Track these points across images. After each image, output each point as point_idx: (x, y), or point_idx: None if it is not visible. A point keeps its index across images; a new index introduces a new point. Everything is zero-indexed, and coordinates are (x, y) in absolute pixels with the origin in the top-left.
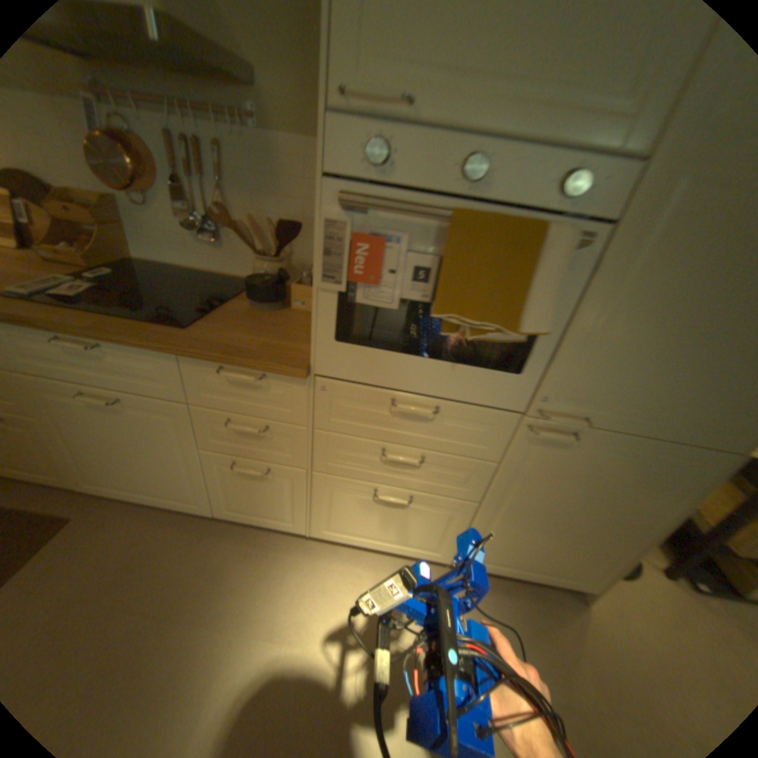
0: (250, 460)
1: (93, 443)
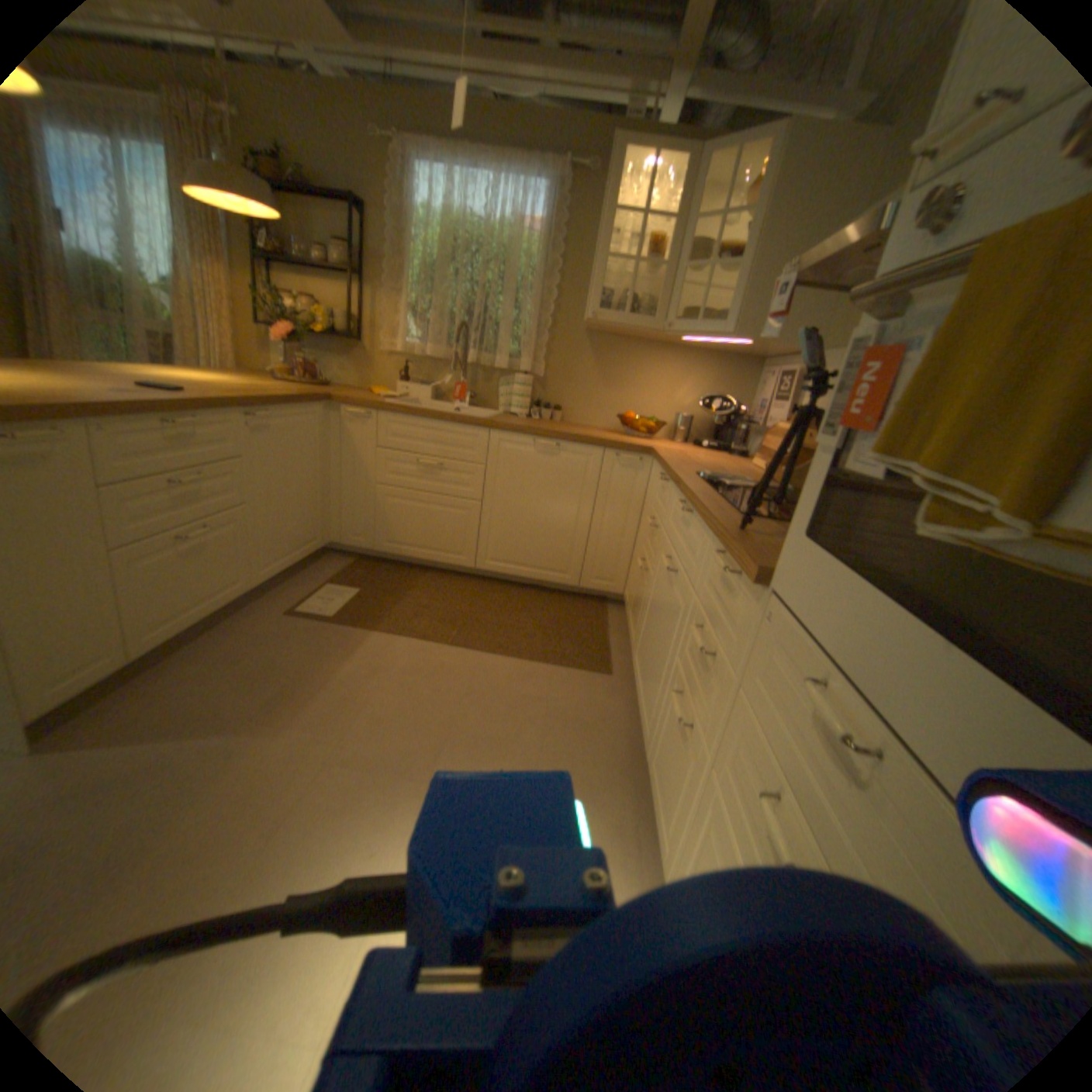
0: (689, 701)
1: (653, 613)
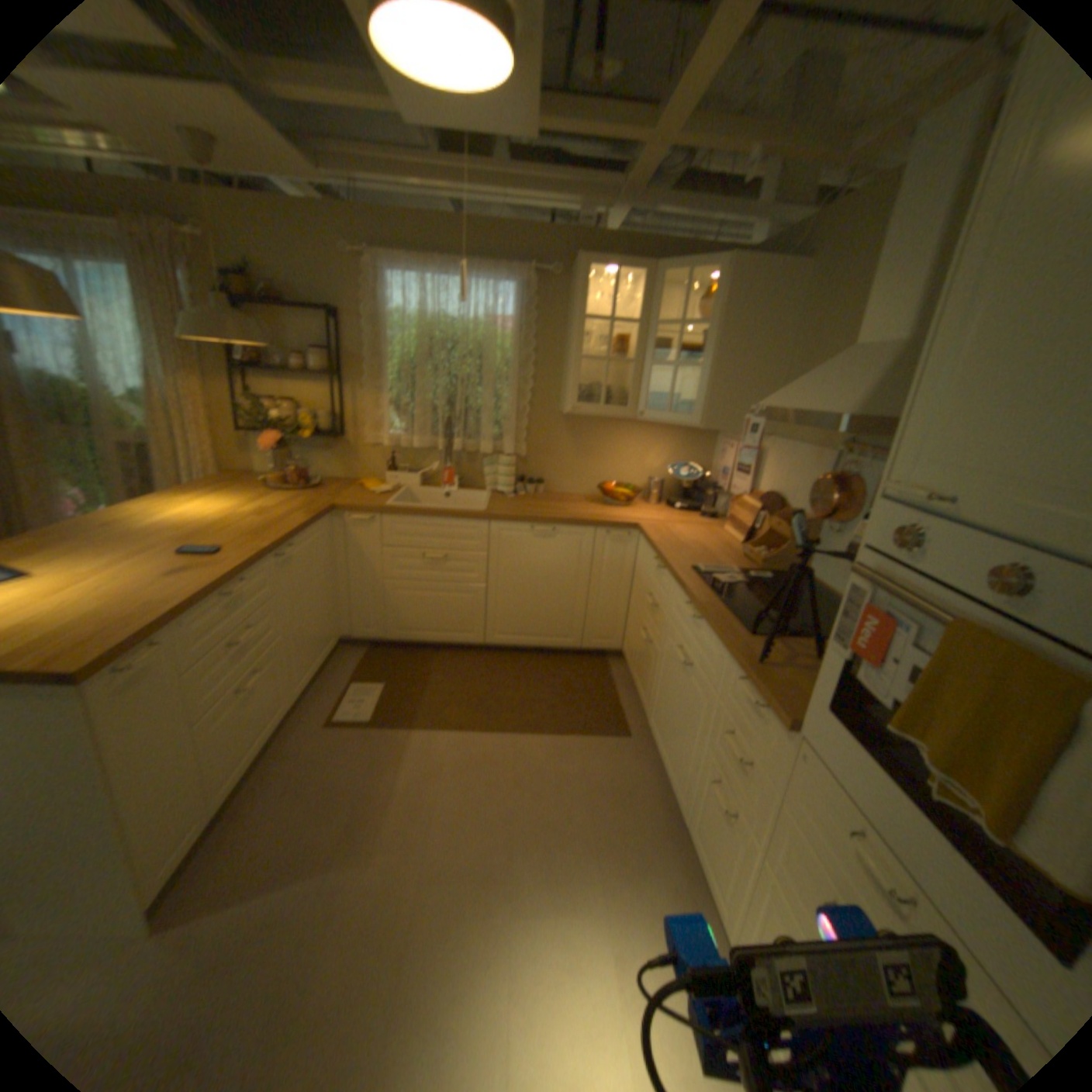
0: (730, 793)
1: (670, 691)
